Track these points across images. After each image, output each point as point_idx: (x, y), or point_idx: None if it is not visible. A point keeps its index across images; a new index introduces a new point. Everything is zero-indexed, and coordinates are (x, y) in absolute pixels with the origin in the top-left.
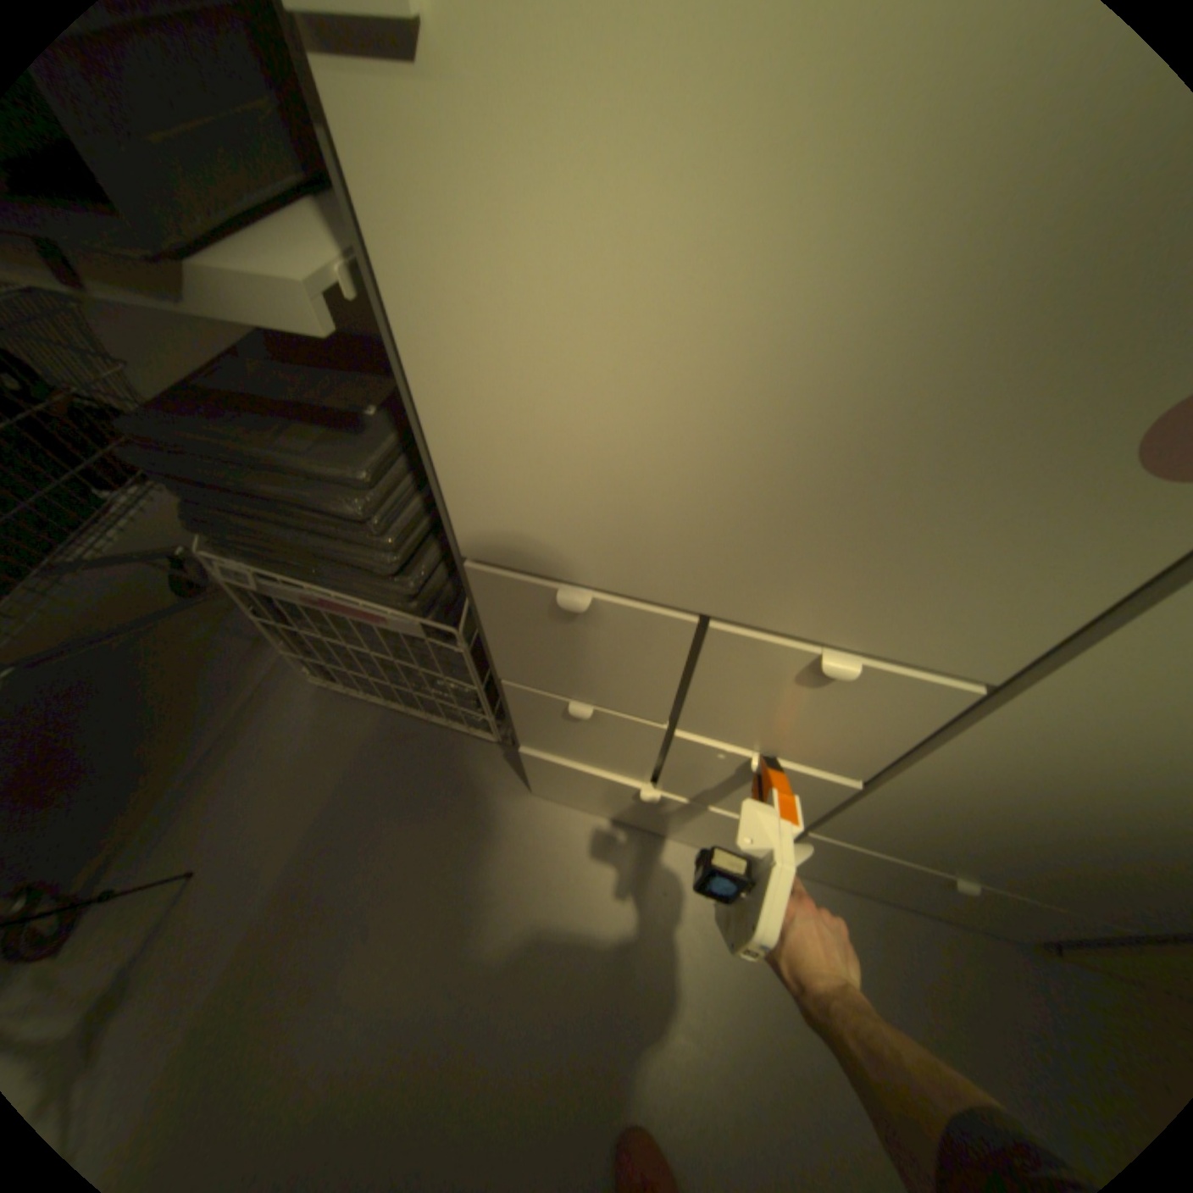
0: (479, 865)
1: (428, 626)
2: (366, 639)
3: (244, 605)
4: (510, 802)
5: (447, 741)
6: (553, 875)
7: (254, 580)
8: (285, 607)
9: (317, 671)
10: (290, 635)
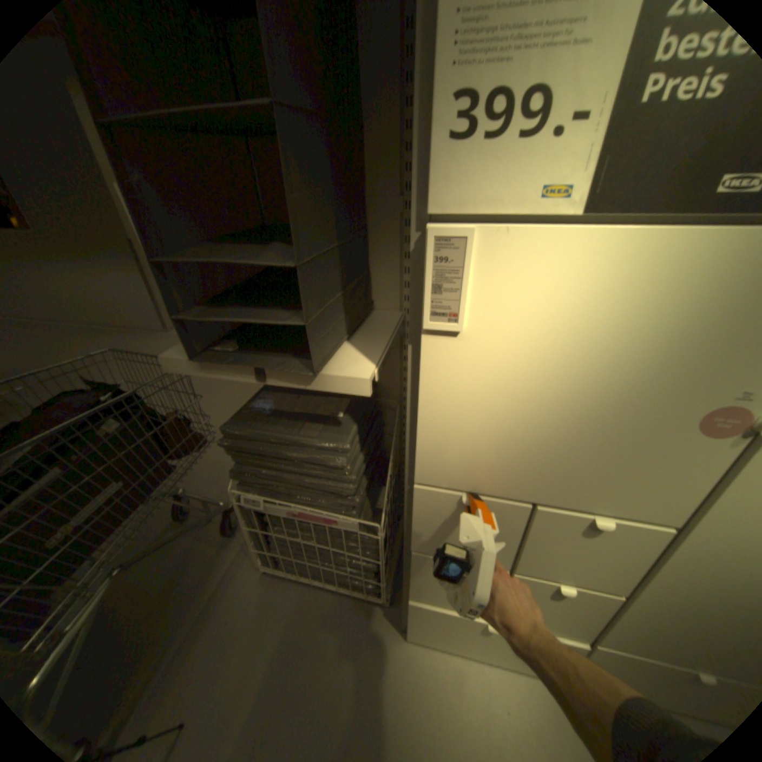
0: (379, 701)
1: (361, 524)
2: (315, 536)
3: (242, 520)
4: (392, 650)
5: (346, 607)
6: (430, 705)
7: (262, 504)
8: (270, 520)
9: (267, 562)
10: (263, 538)
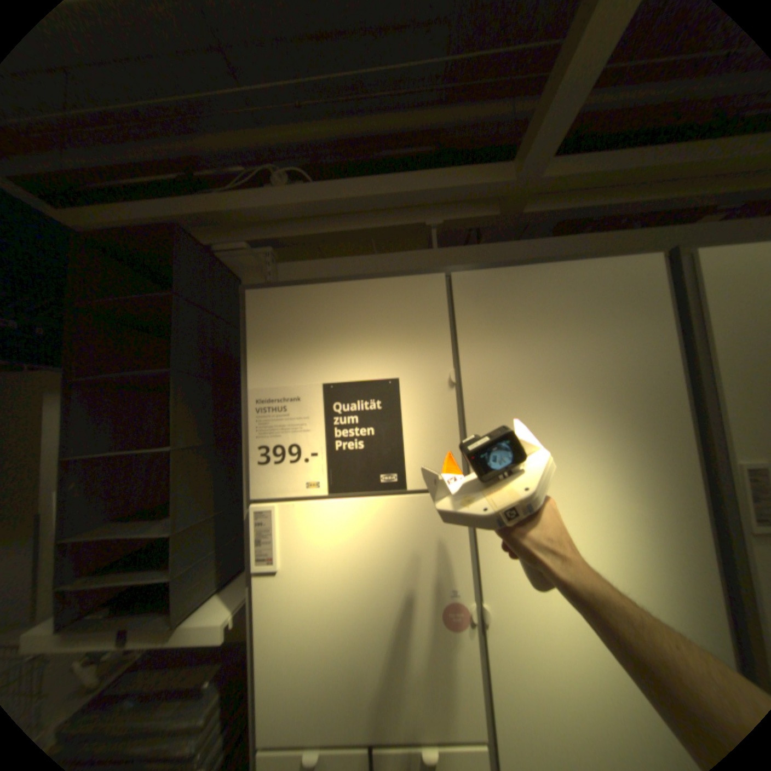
0: None
1: None
2: None
3: None
4: None
5: None
6: None
7: None
8: None
9: None
10: None
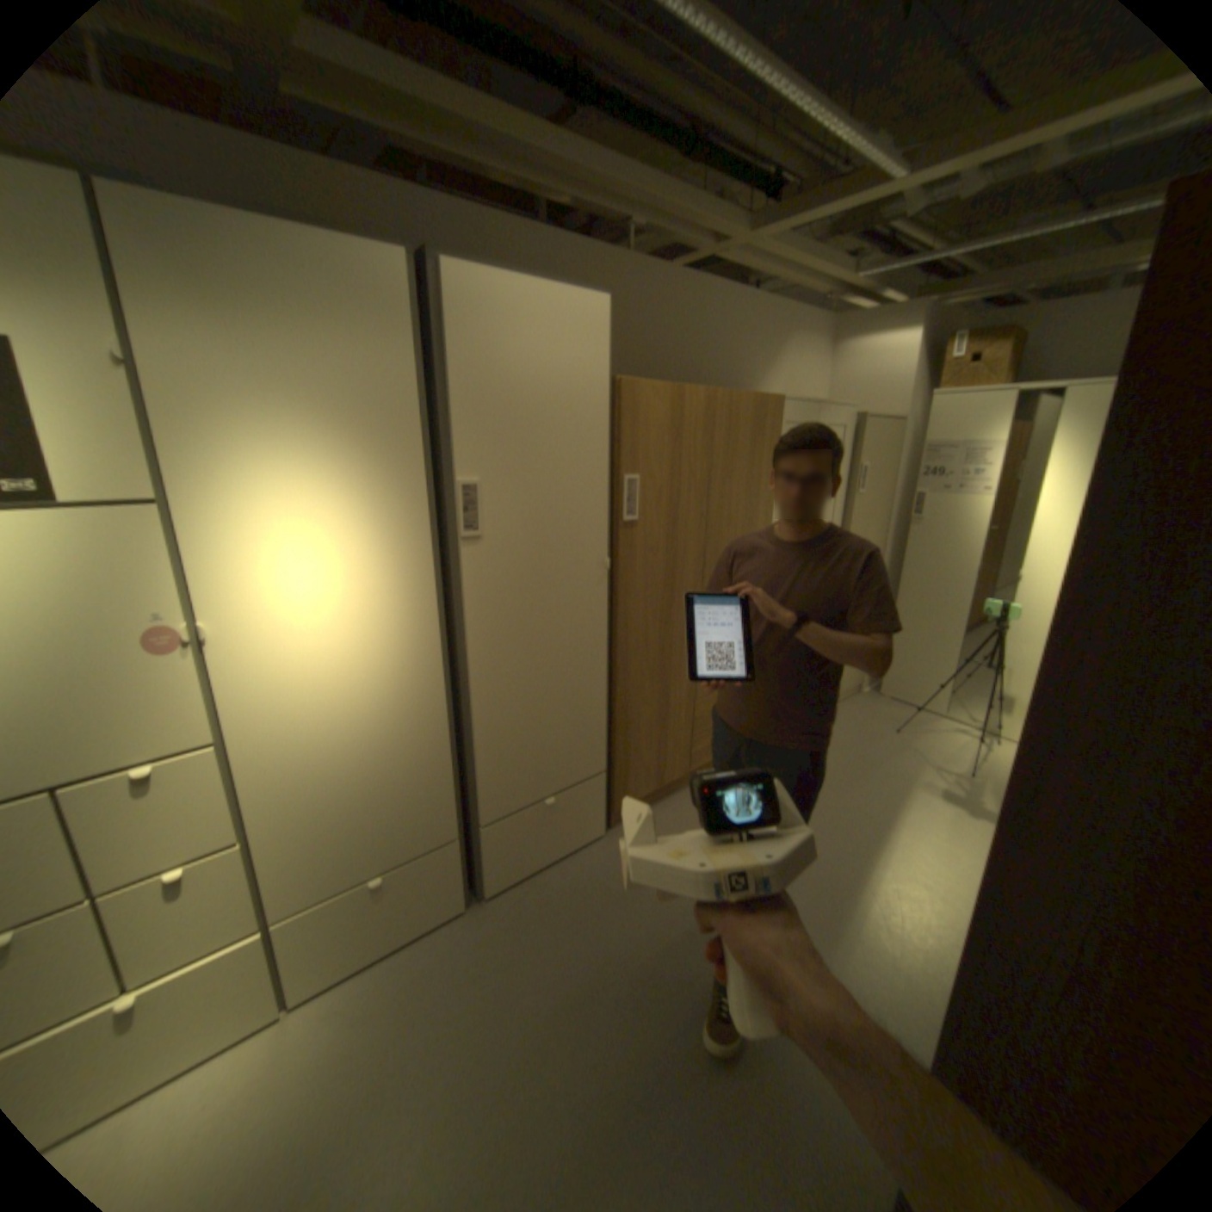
0: None
1: None
2: None
3: None
4: None
5: None
6: None
7: None
8: None
9: None
10: None
